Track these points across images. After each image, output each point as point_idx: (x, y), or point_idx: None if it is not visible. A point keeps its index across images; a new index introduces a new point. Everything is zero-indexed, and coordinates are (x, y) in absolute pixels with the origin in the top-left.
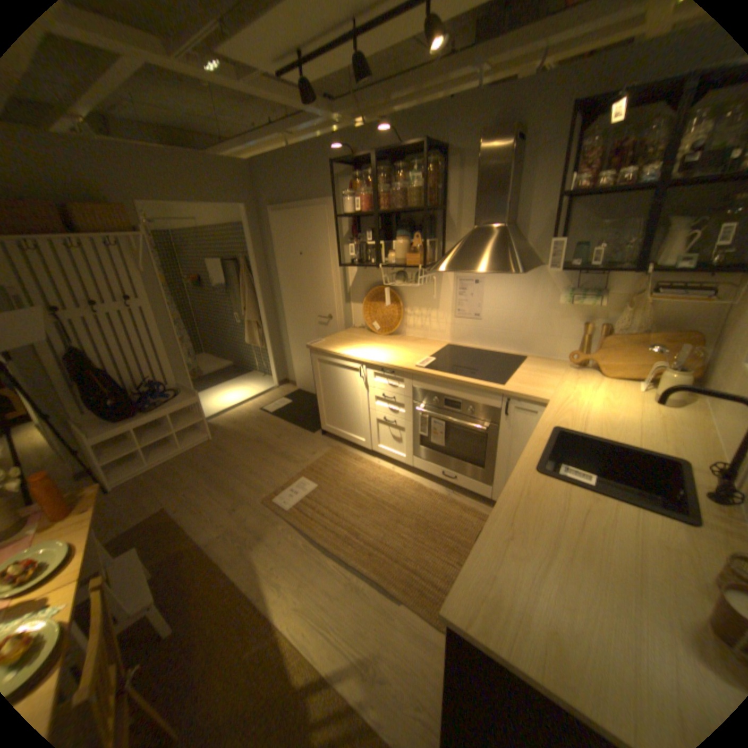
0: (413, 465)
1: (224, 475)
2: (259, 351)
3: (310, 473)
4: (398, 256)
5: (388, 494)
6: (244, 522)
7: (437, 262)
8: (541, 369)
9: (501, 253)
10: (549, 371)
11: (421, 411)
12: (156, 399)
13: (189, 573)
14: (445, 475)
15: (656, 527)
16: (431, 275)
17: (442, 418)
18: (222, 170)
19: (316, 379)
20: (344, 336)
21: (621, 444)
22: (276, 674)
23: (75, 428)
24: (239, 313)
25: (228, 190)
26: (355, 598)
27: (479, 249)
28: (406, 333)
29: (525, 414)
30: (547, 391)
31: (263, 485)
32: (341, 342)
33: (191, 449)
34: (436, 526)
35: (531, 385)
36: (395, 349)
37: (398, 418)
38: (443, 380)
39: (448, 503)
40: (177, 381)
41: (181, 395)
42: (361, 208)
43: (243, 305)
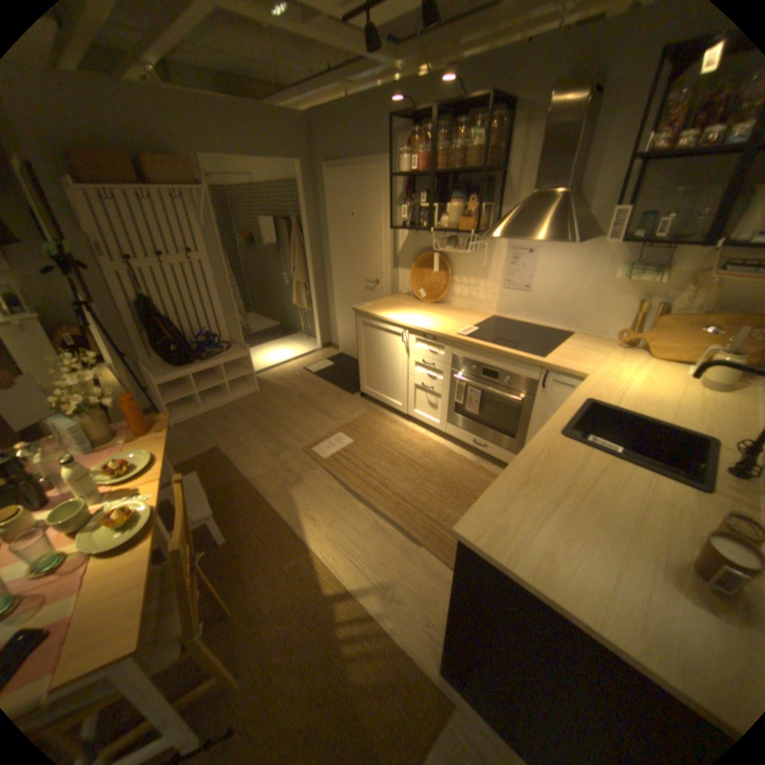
0: (445, 432)
1: (269, 424)
2: (305, 313)
3: (347, 429)
4: (451, 220)
5: (419, 455)
6: (286, 465)
7: (490, 228)
8: (587, 346)
9: (558, 220)
10: (595, 349)
11: (458, 379)
12: (211, 349)
13: (238, 499)
14: (475, 443)
15: (667, 490)
16: (483, 242)
17: (478, 386)
18: (278, 122)
19: (359, 342)
20: (389, 301)
21: (652, 419)
22: (309, 584)
23: (143, 368)
24: (288, 274)
25: (283, 145)
26: (380, 536)
27: (536, 215)
28: (451, 302)
29: (562, 389)
30: (588, 366)
31: (304, 435)
32: (386, 307)
33: (240, 398)
34: (461, 487)
35: (572, 359)
36: (439, 317)
37: (435, 385)
38: (483, 350)
39: (476, 469)
40: (229, 335)
41: (233, 347)
42: (417, 167)
43: (292, 266)
